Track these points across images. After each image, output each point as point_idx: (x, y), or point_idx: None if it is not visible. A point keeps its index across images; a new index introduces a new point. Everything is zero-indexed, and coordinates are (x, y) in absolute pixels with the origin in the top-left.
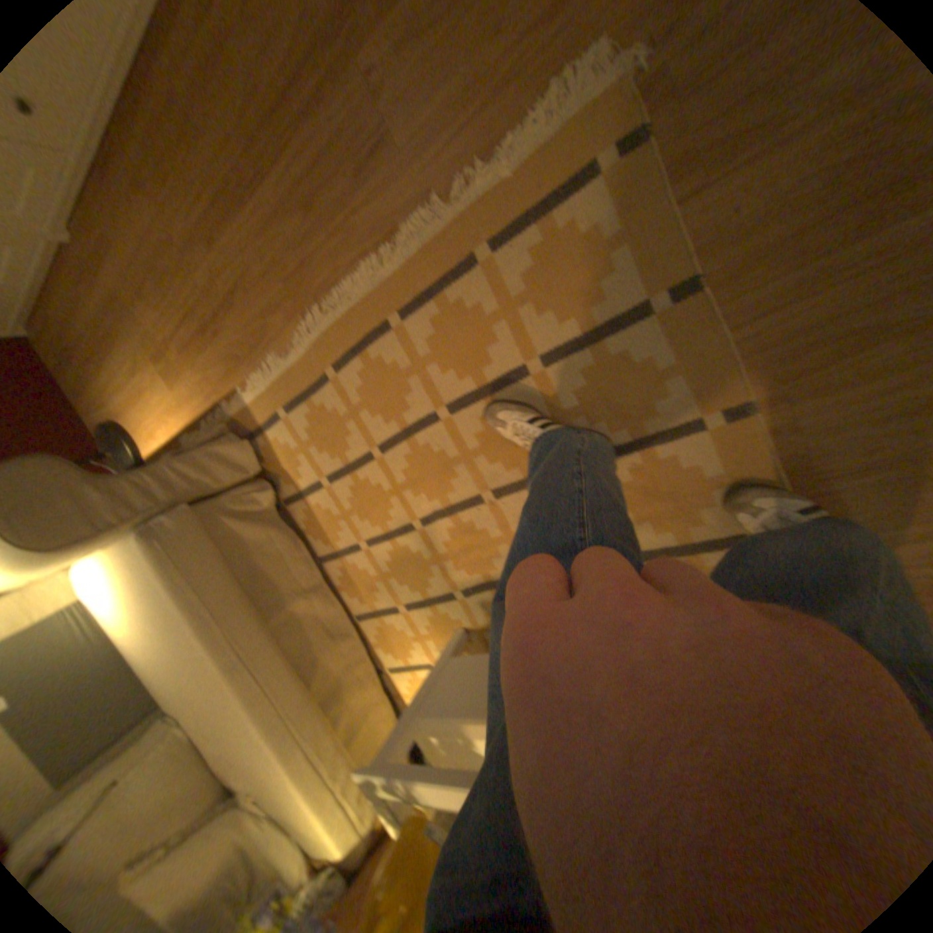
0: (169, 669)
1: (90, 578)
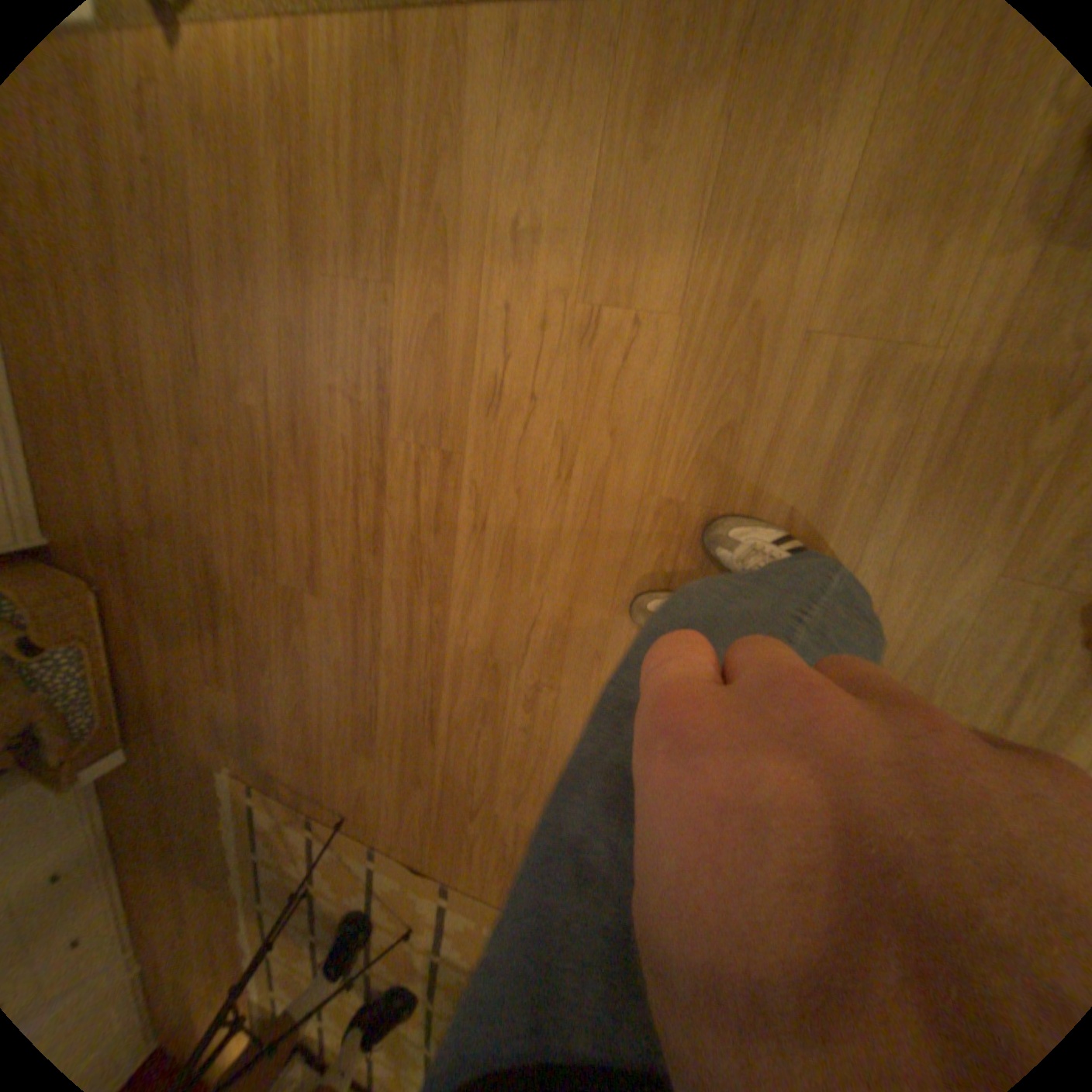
0: None
1: None
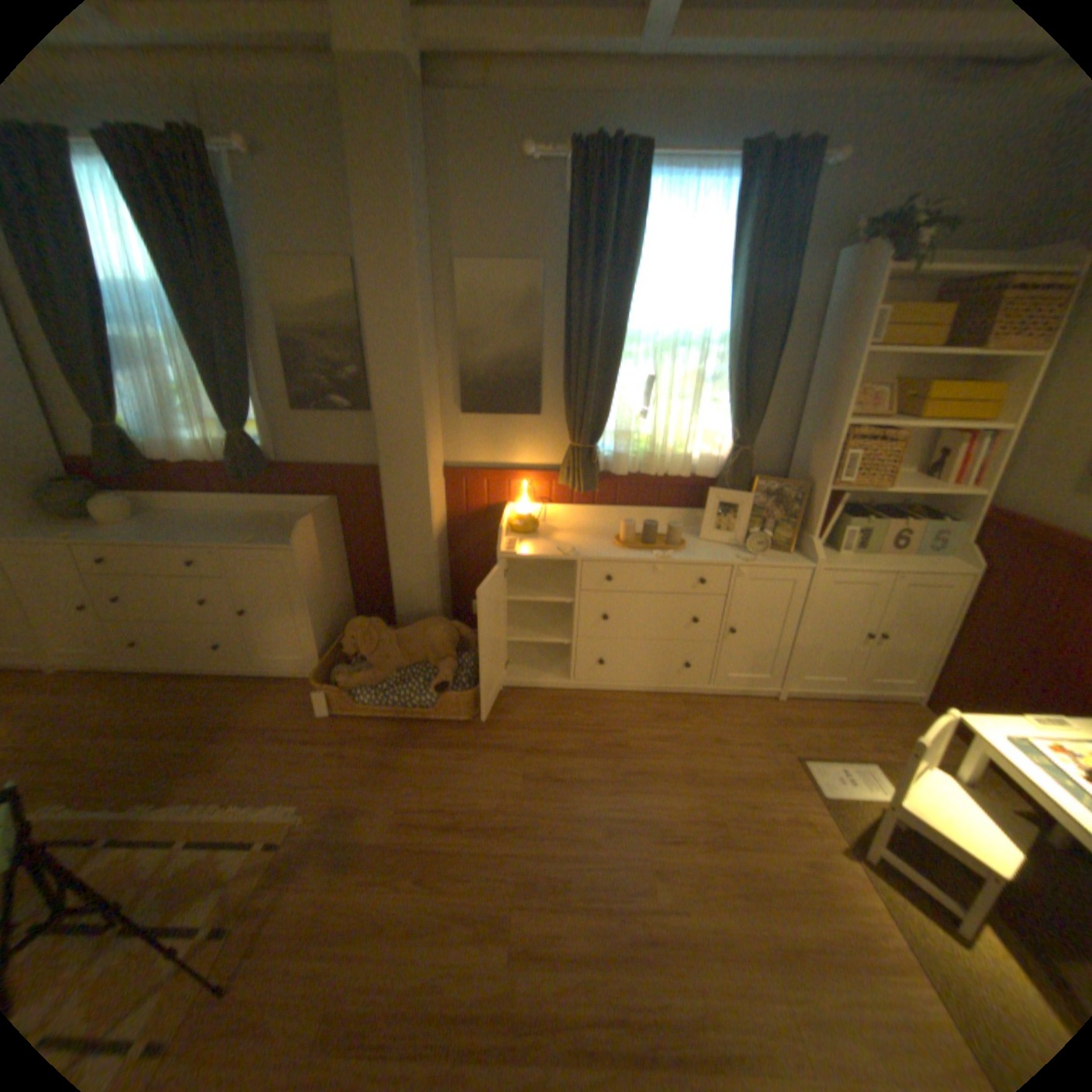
0: None
1: None
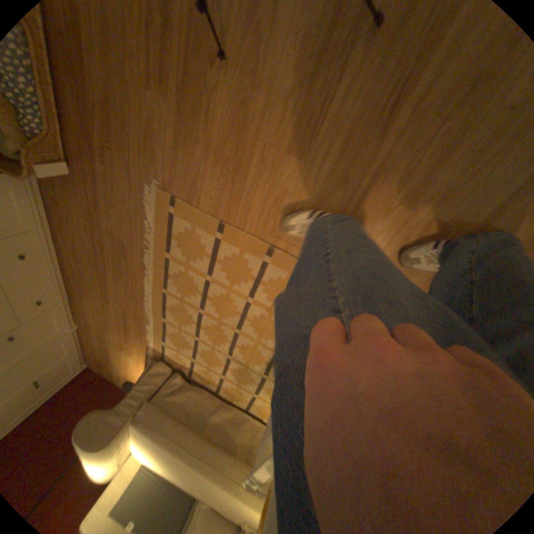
0: (175, 474)
1: (134, 451)
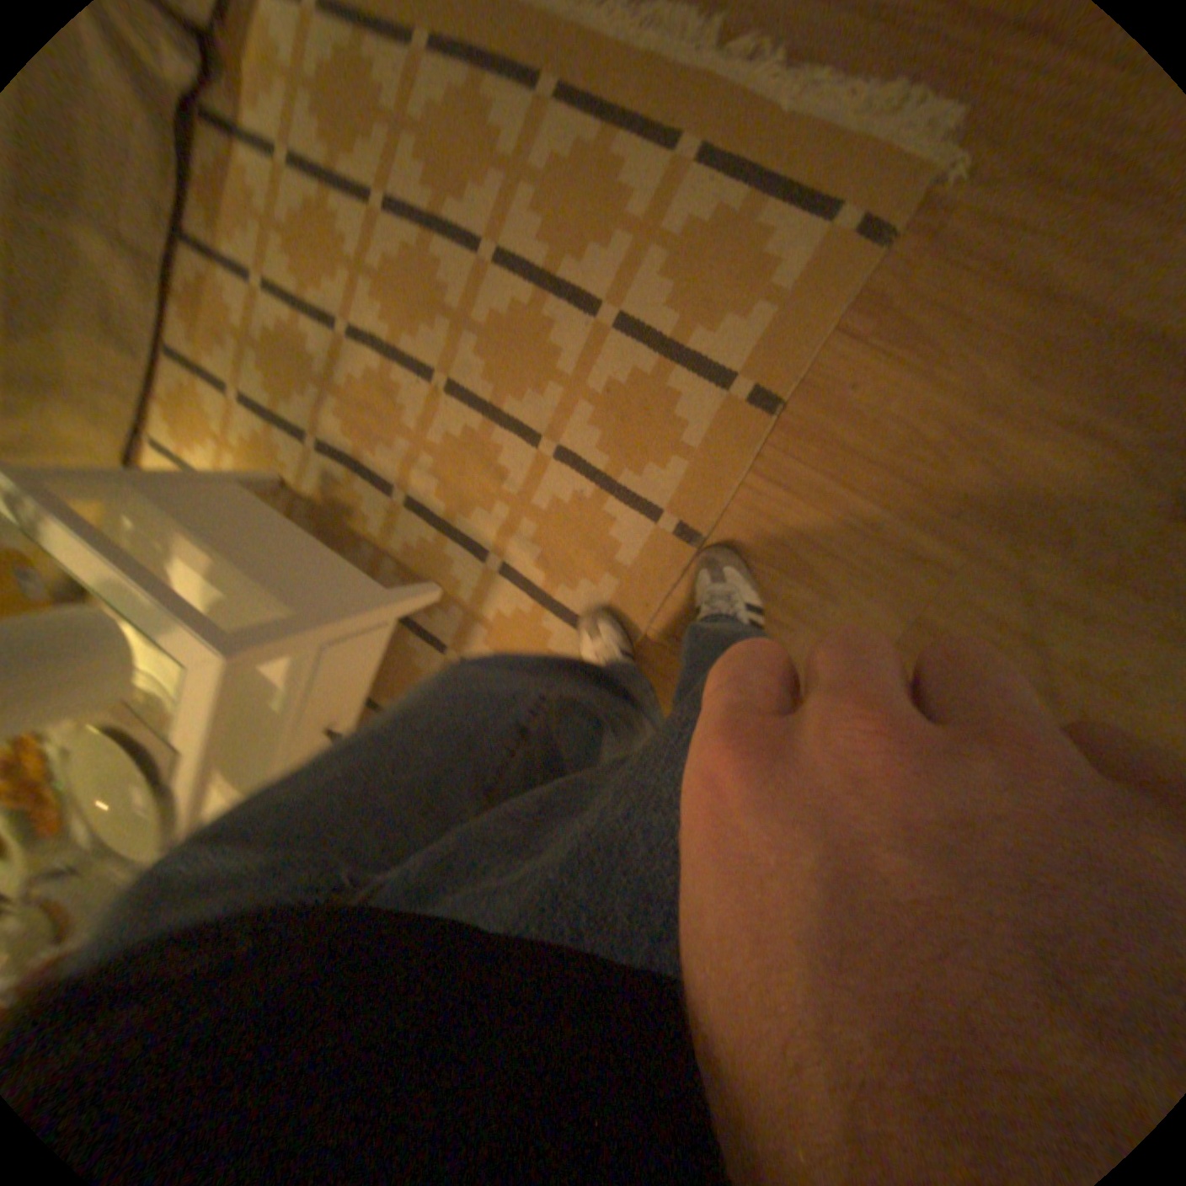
0: None
1: None
